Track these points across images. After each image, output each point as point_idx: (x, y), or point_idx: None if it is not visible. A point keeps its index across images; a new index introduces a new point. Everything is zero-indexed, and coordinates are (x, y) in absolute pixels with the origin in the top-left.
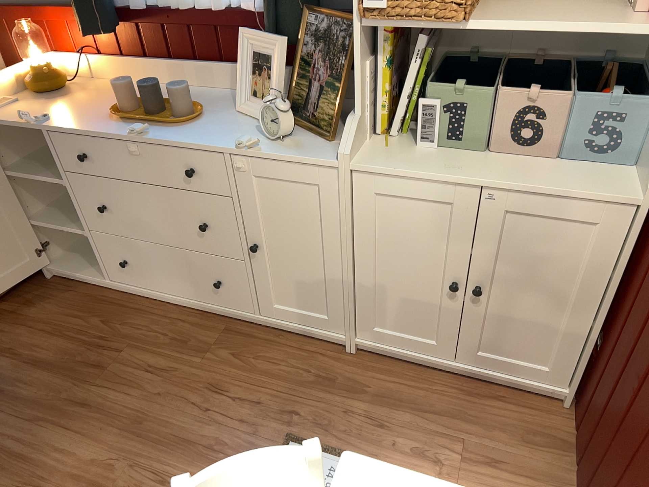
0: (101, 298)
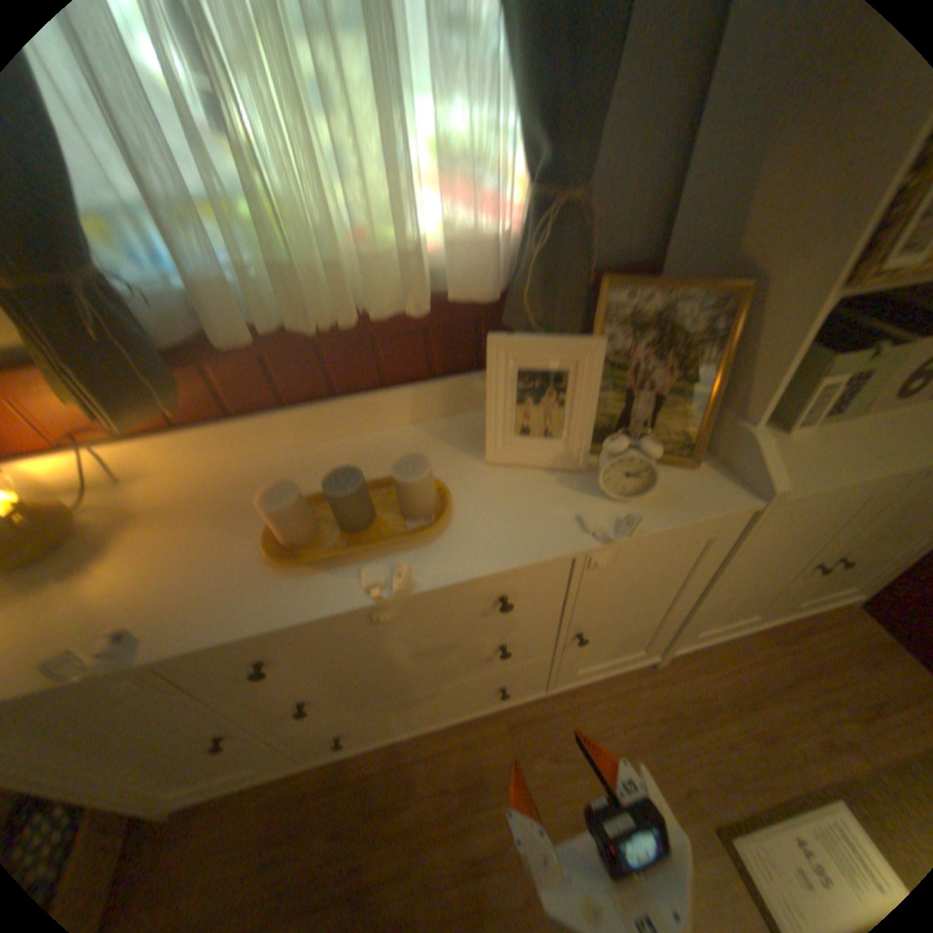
0: (287, 800)
